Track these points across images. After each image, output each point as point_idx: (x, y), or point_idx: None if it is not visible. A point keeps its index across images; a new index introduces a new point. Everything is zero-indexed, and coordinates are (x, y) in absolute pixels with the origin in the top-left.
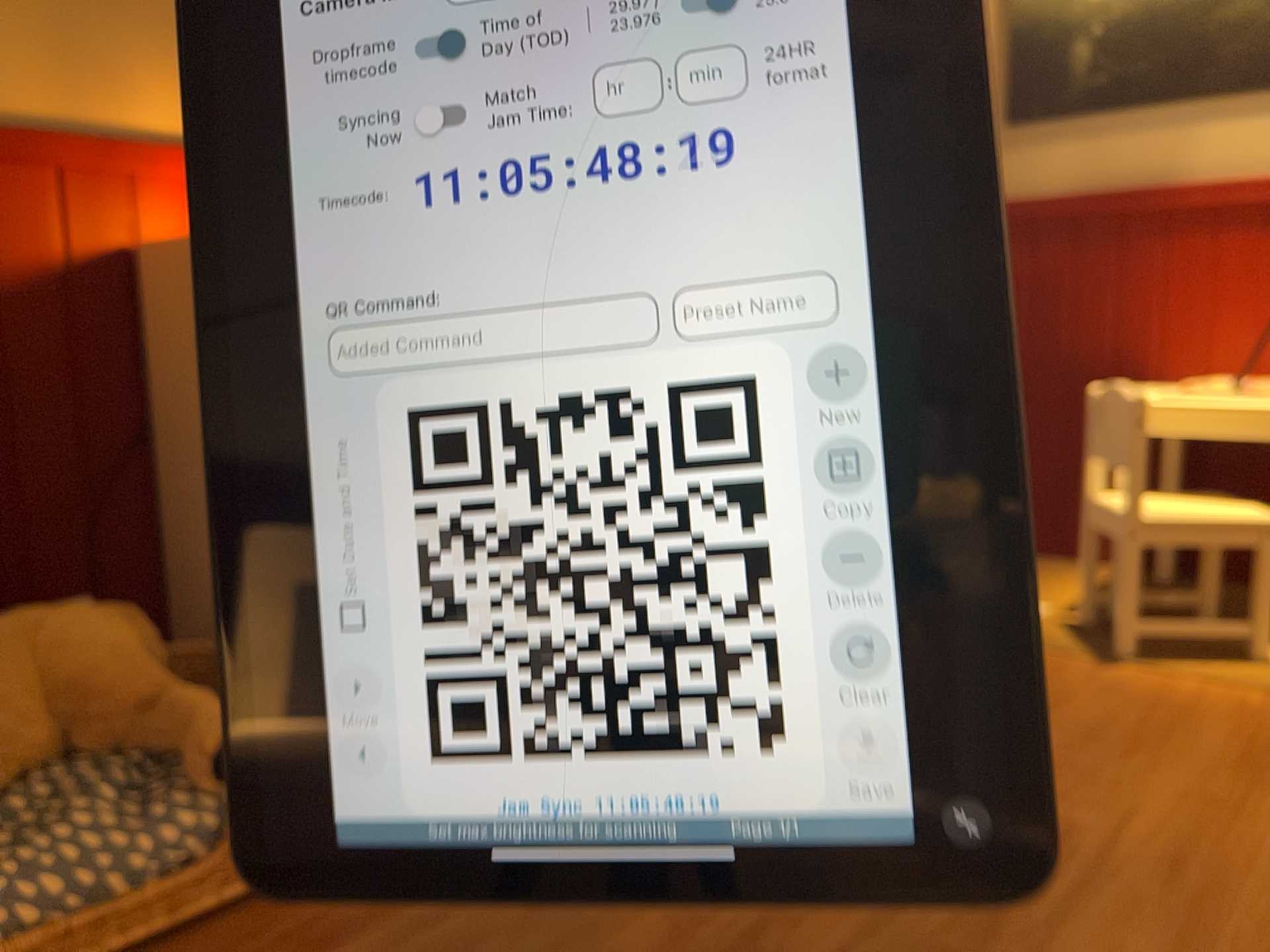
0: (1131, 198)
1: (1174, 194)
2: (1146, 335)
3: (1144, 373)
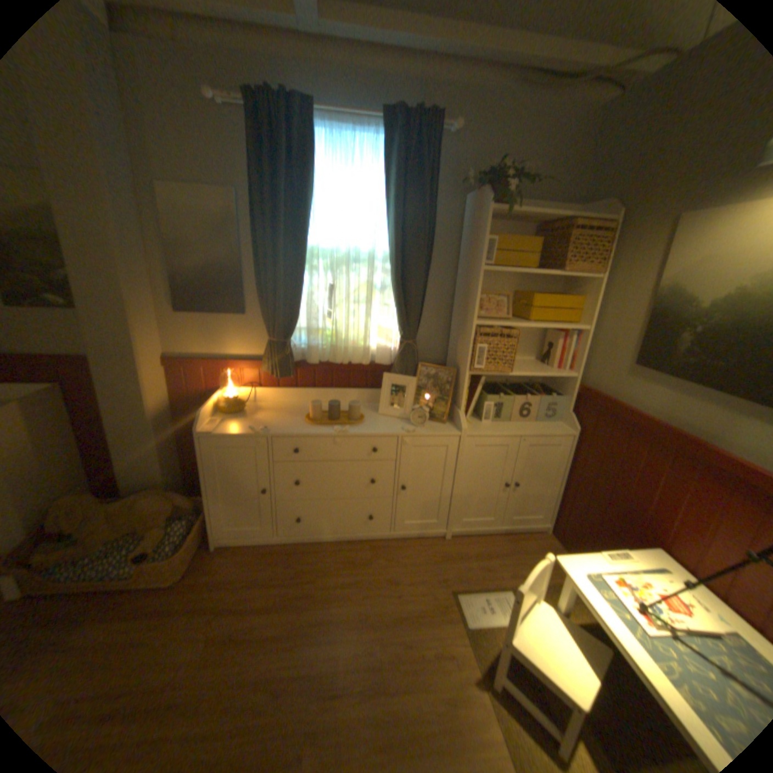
0: (684, 443)
1: (710, 456)
2: (671, 522)
3: (663, 541)
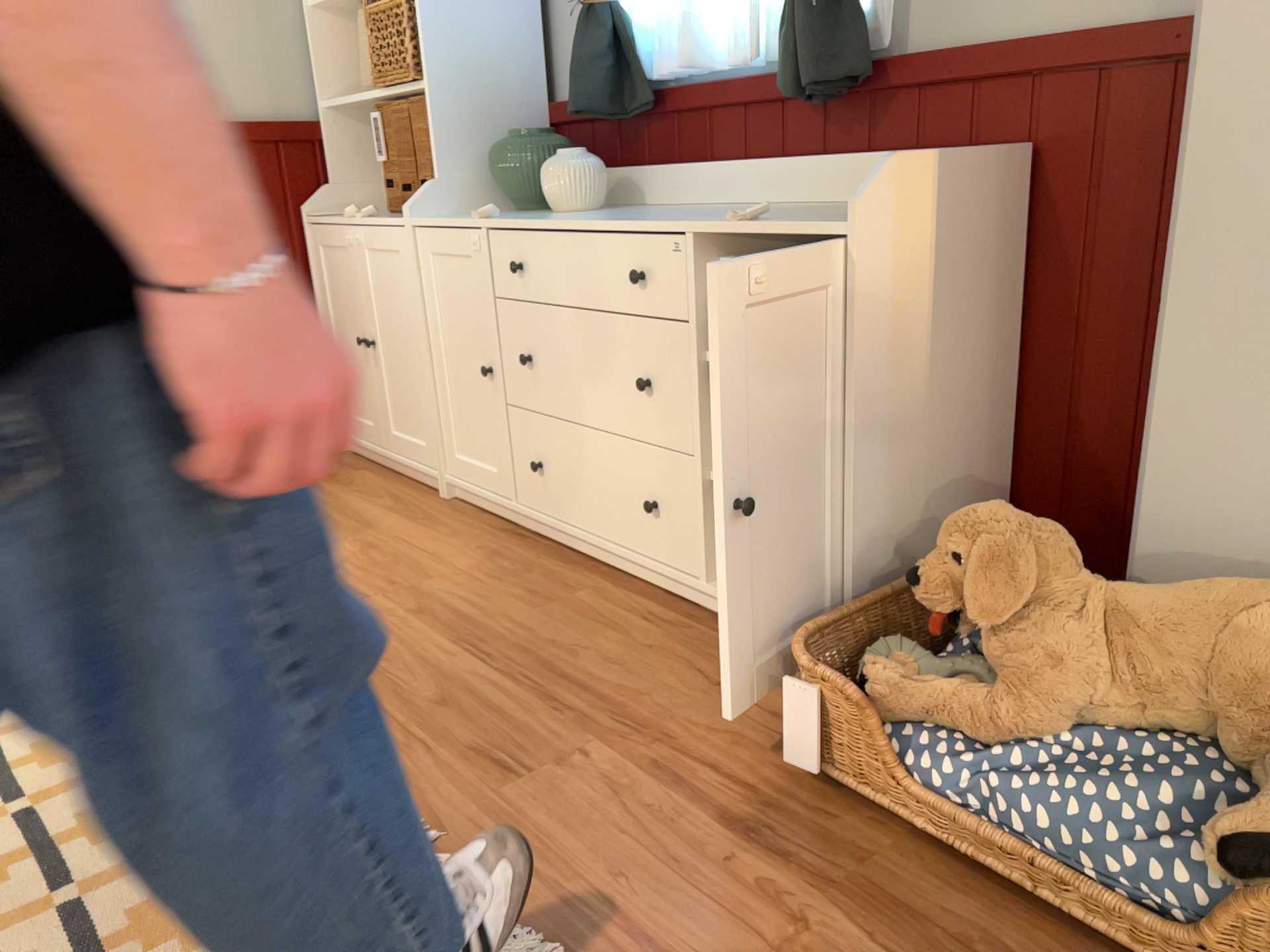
0: None
1: None
2: None
3: None
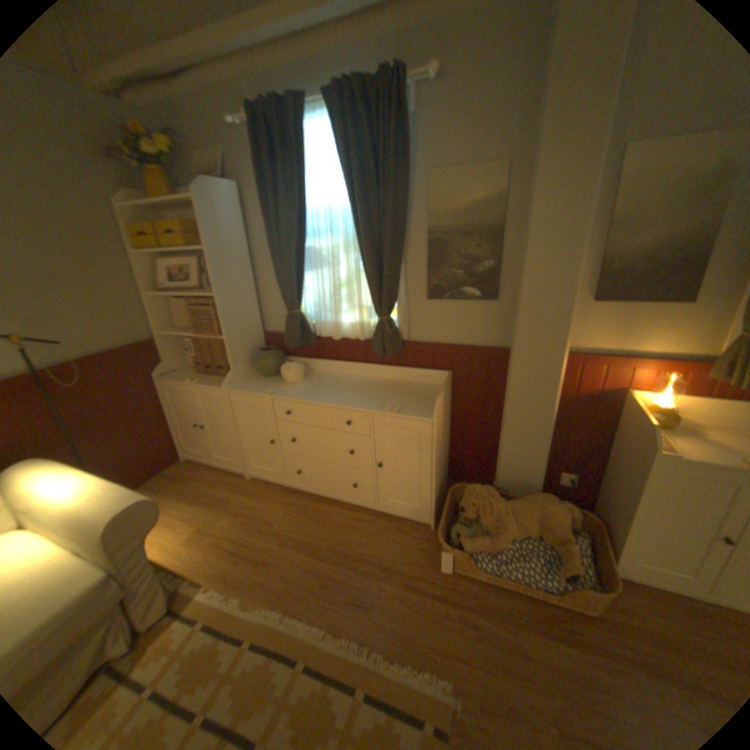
0: None
1: None
2: None
3: None
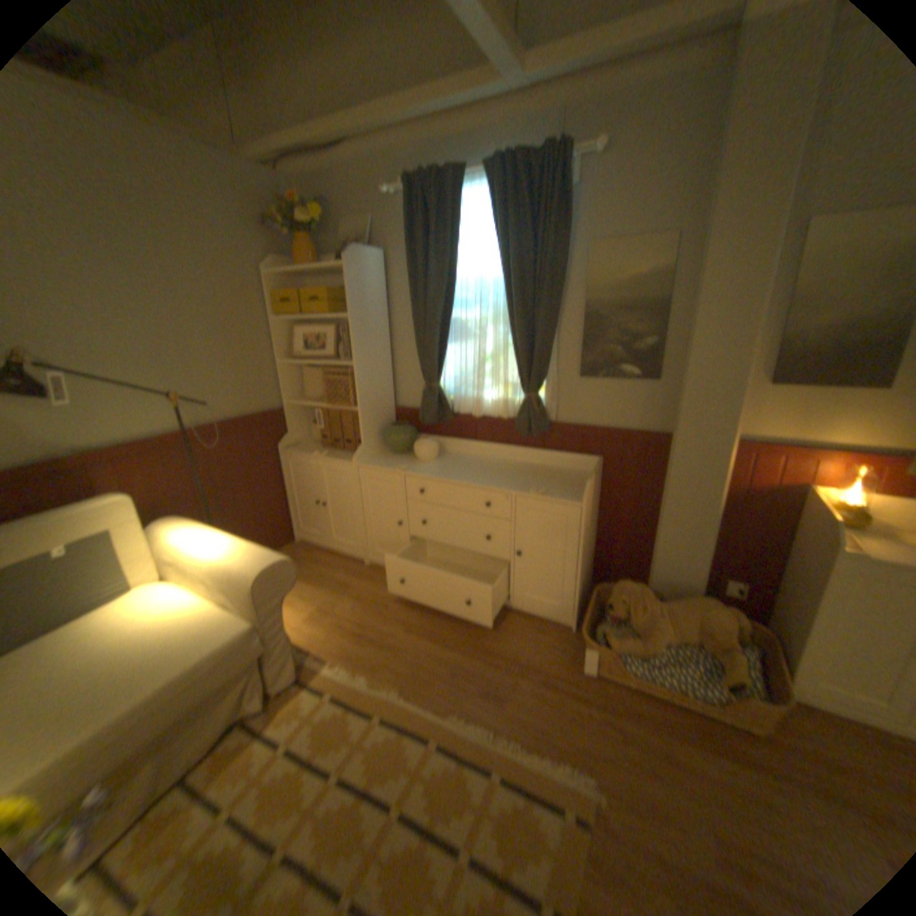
0: None
1: None
2: None
3: None
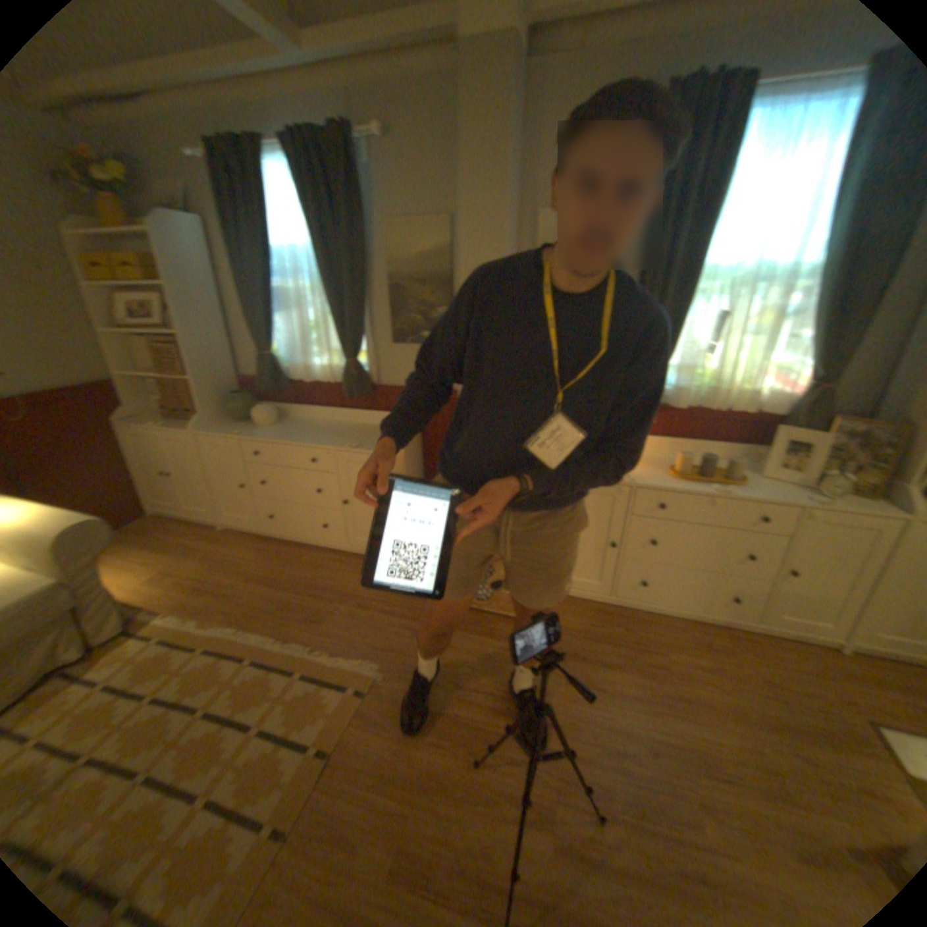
0: None
1: None
2: None
3: None
